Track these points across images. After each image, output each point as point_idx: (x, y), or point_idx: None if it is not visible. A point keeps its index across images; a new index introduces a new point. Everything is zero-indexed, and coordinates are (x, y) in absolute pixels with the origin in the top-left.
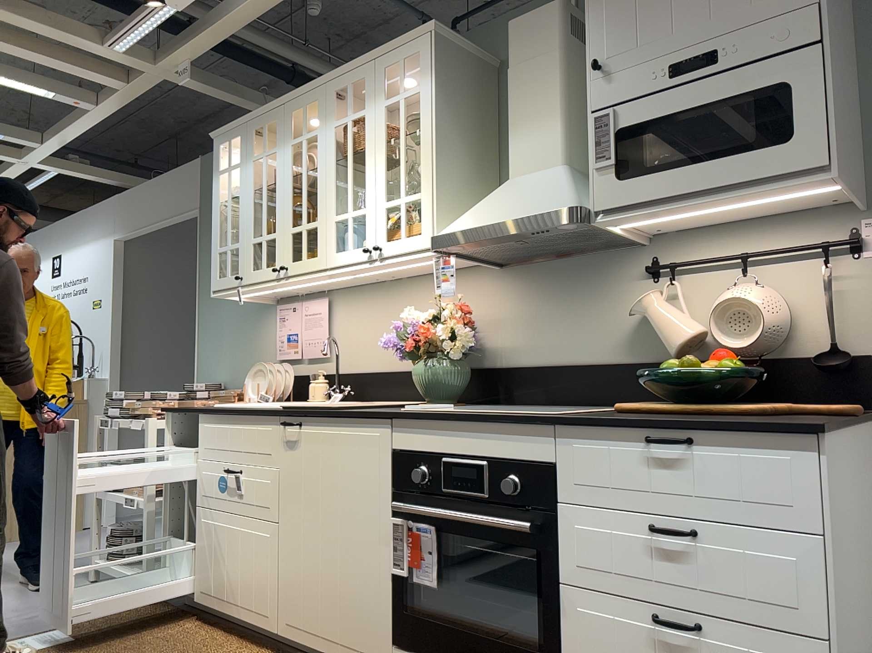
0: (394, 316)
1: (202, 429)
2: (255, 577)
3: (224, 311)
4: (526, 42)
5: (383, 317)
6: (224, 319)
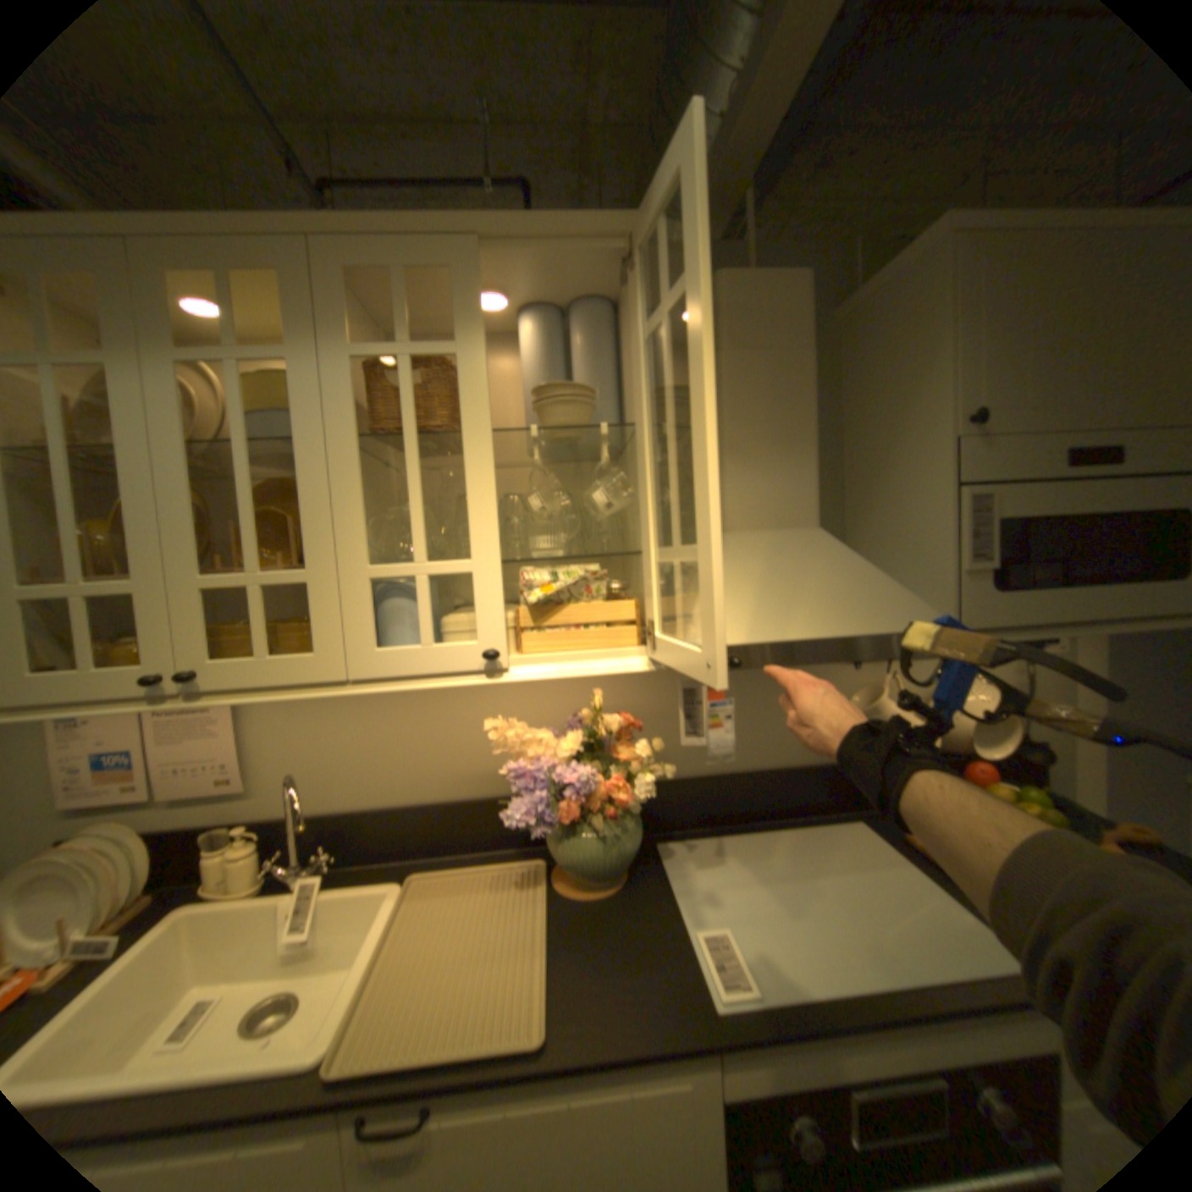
0: (418, 710)
1: None
2: None
3: None
4: (758, 316)
5: (390, 712)
6: None
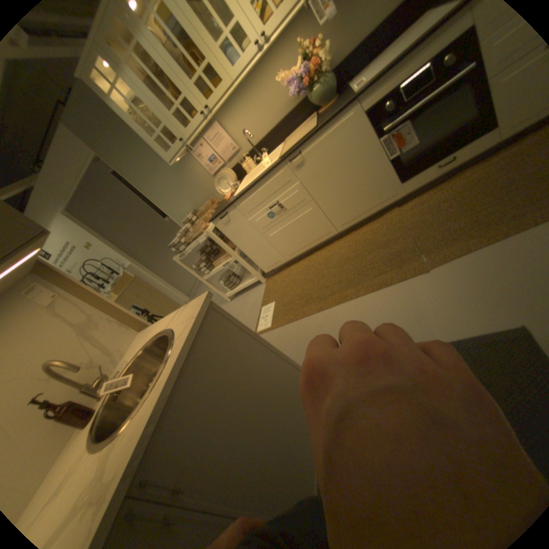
0: (261, 95)
1: (241, 207)
2: (315, 226)
3: (162, 182)
4: None
5: (255, 101)
6: (166, 186)
